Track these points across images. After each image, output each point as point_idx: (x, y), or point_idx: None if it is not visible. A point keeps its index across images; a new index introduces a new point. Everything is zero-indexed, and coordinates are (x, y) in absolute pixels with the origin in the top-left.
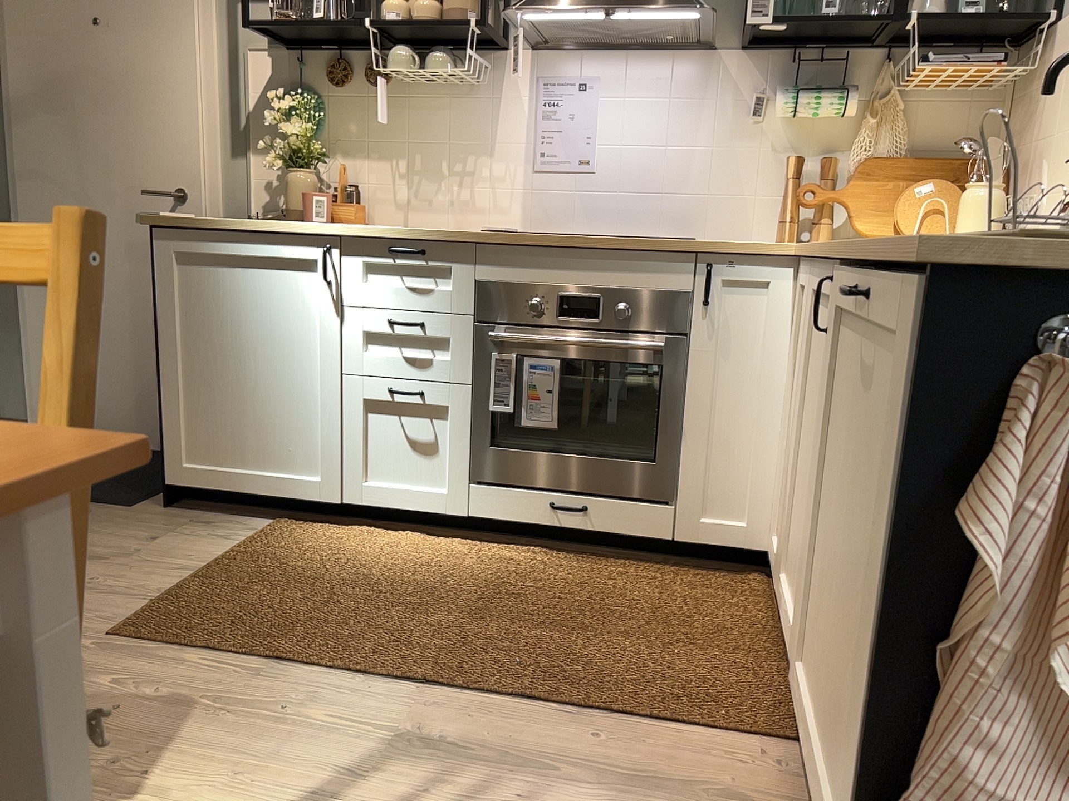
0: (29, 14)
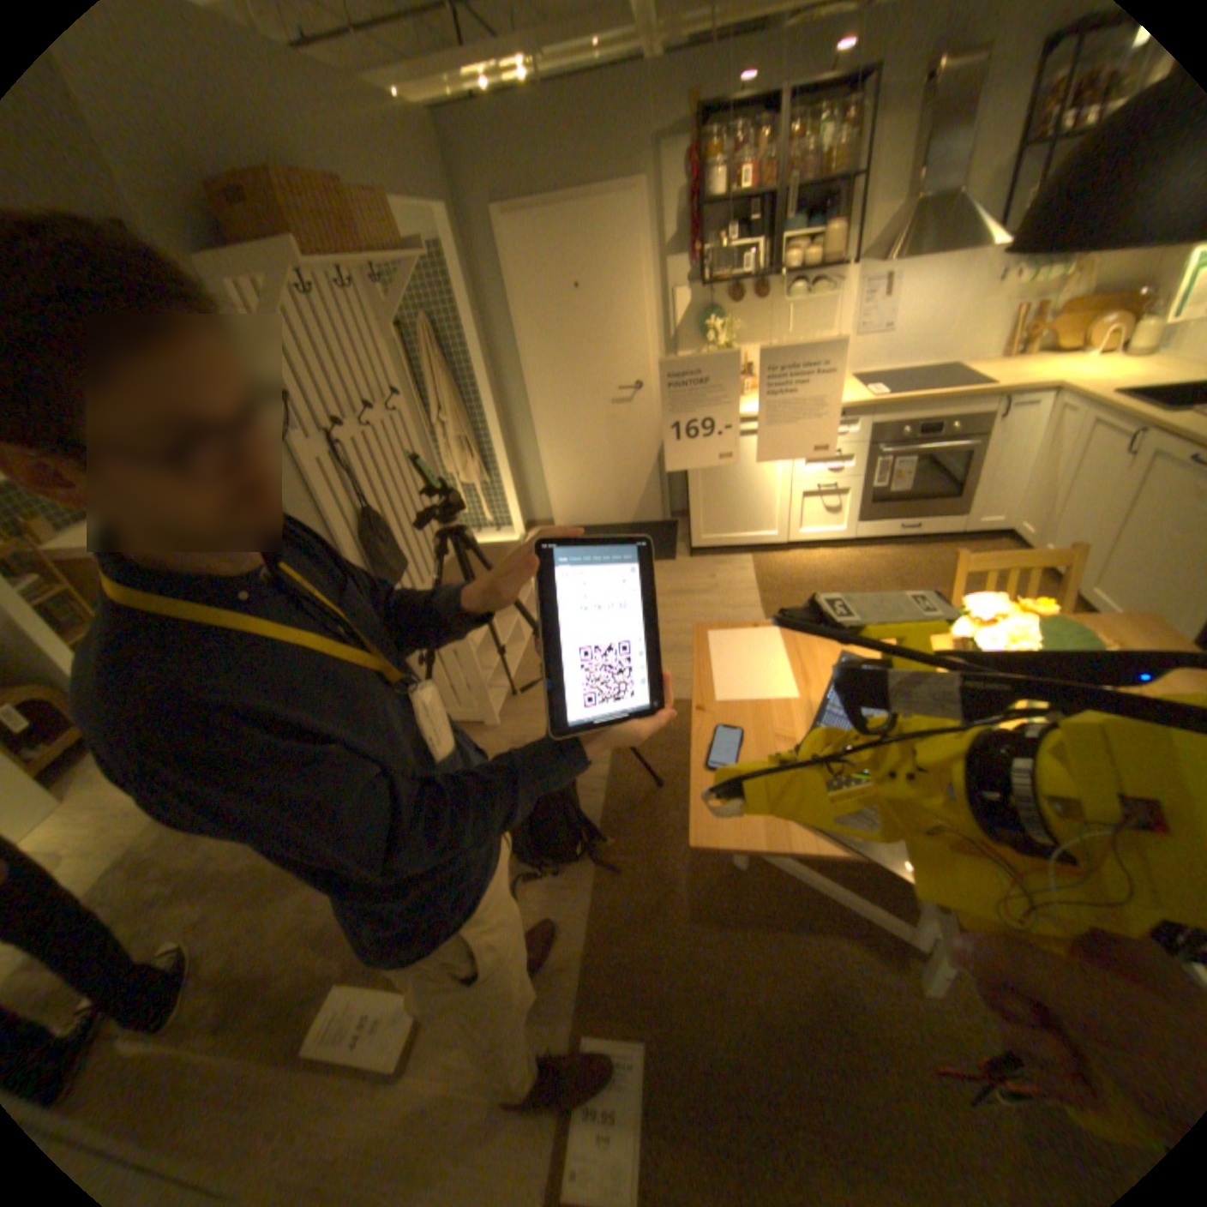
0: (532, 288)
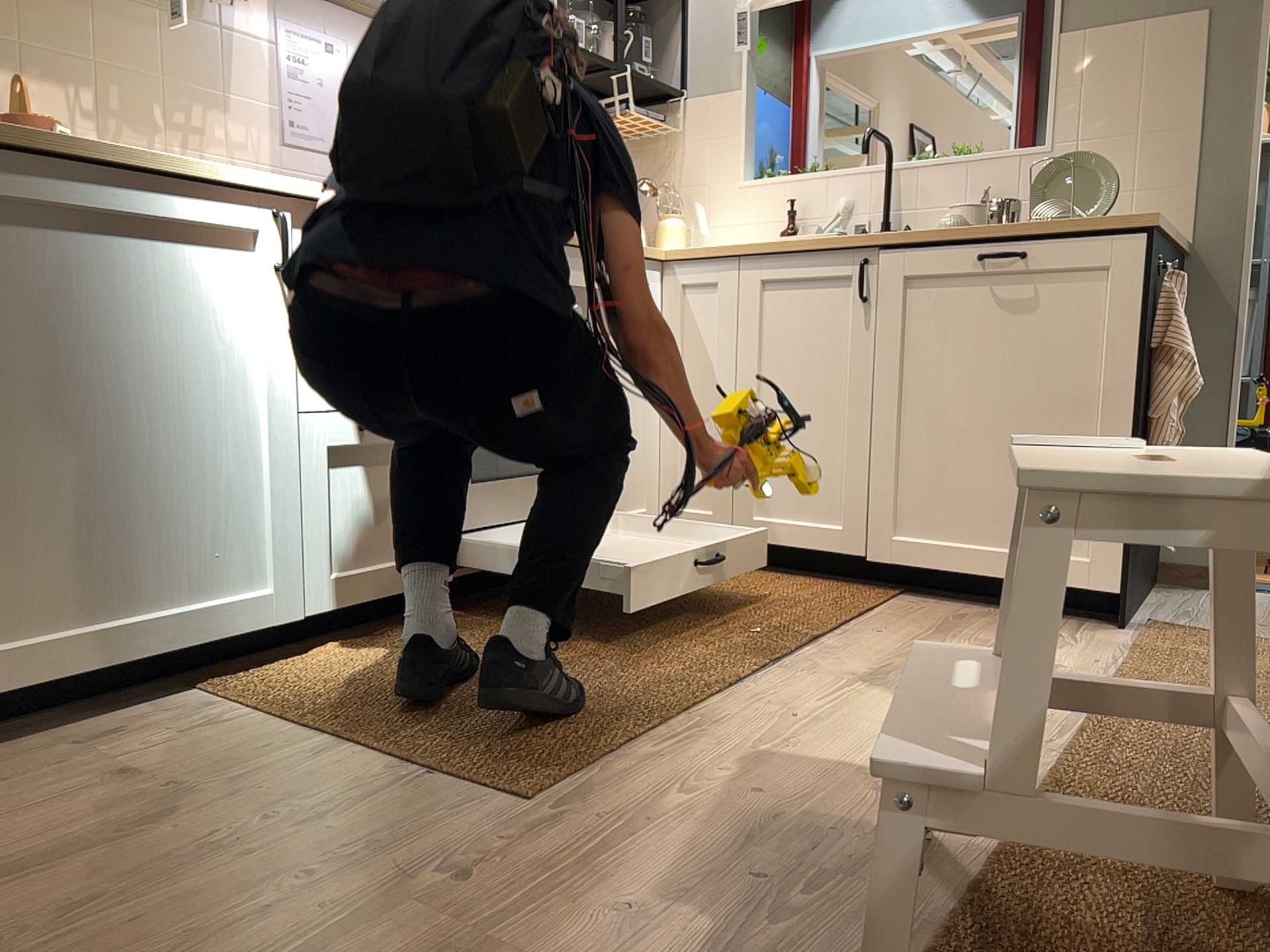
0: None
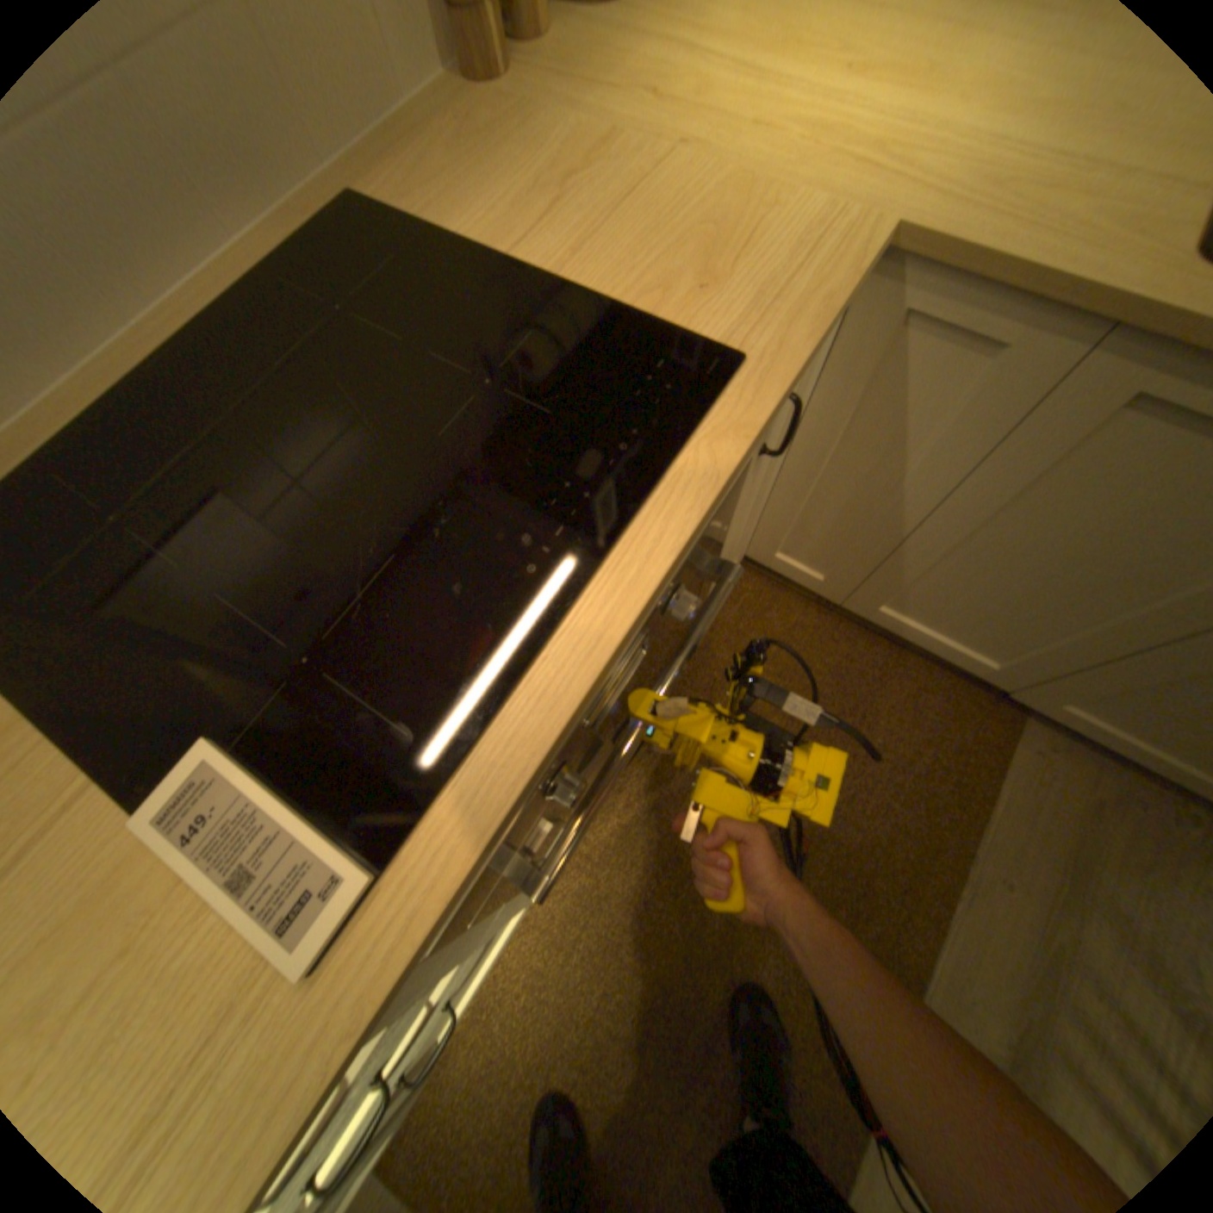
0: None
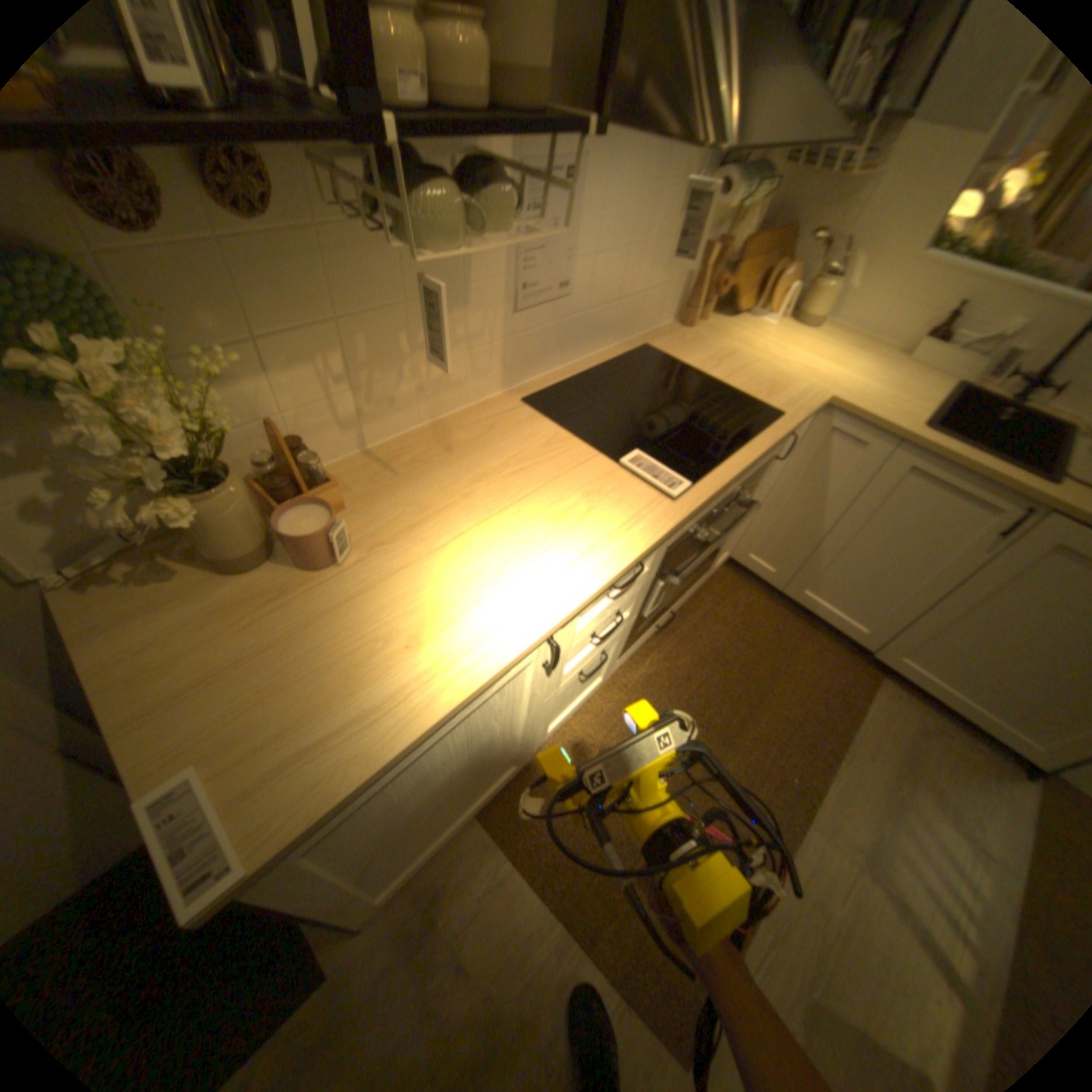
0: None
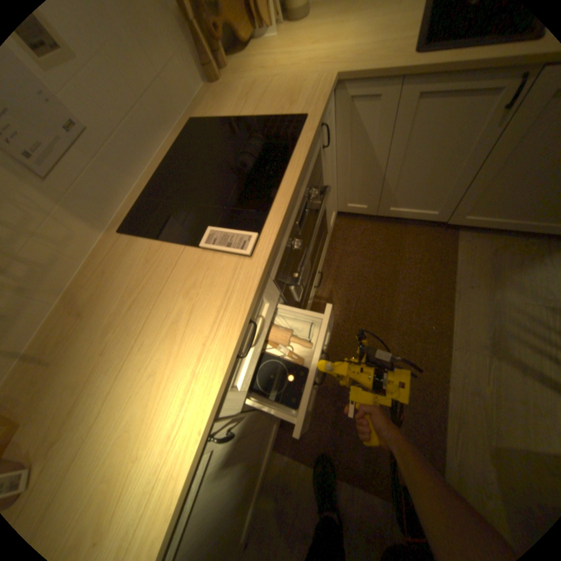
0: None
